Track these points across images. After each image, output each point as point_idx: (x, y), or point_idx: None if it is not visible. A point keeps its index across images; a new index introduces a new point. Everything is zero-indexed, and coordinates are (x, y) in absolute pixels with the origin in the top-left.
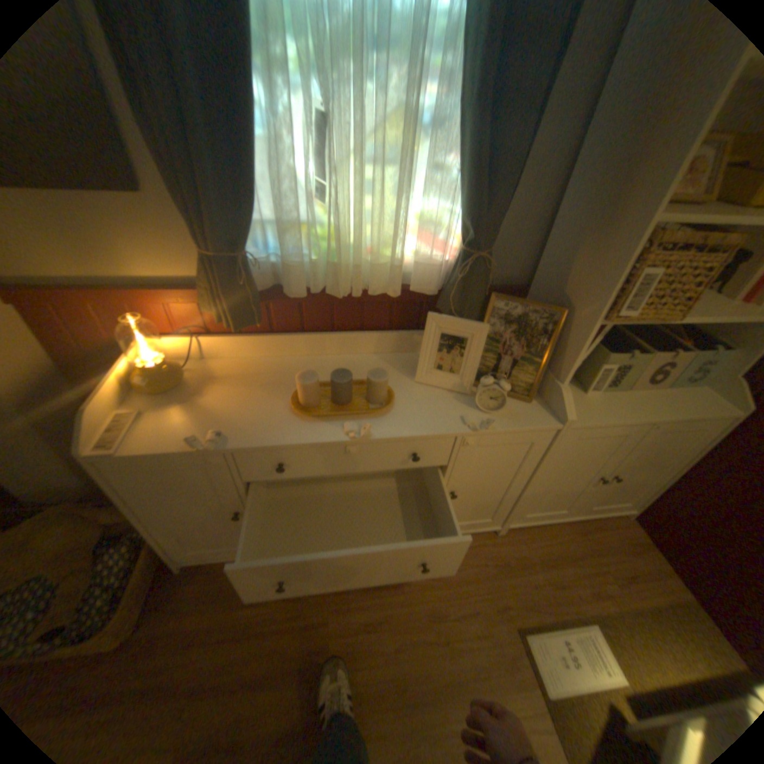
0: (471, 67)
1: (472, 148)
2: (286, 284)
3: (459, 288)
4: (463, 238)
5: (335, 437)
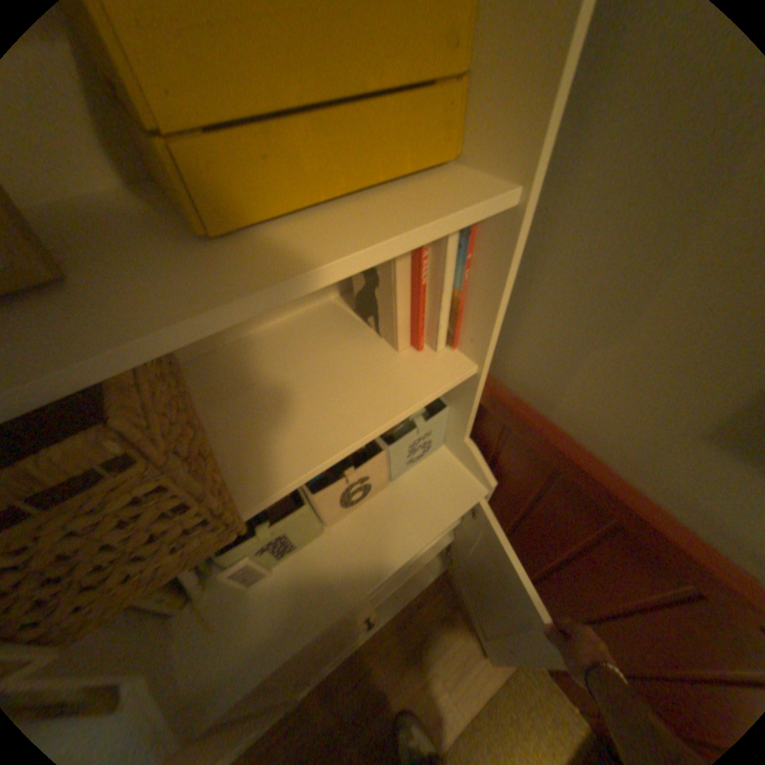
0: None
1: None
2: None
3: None
4: None
5: None
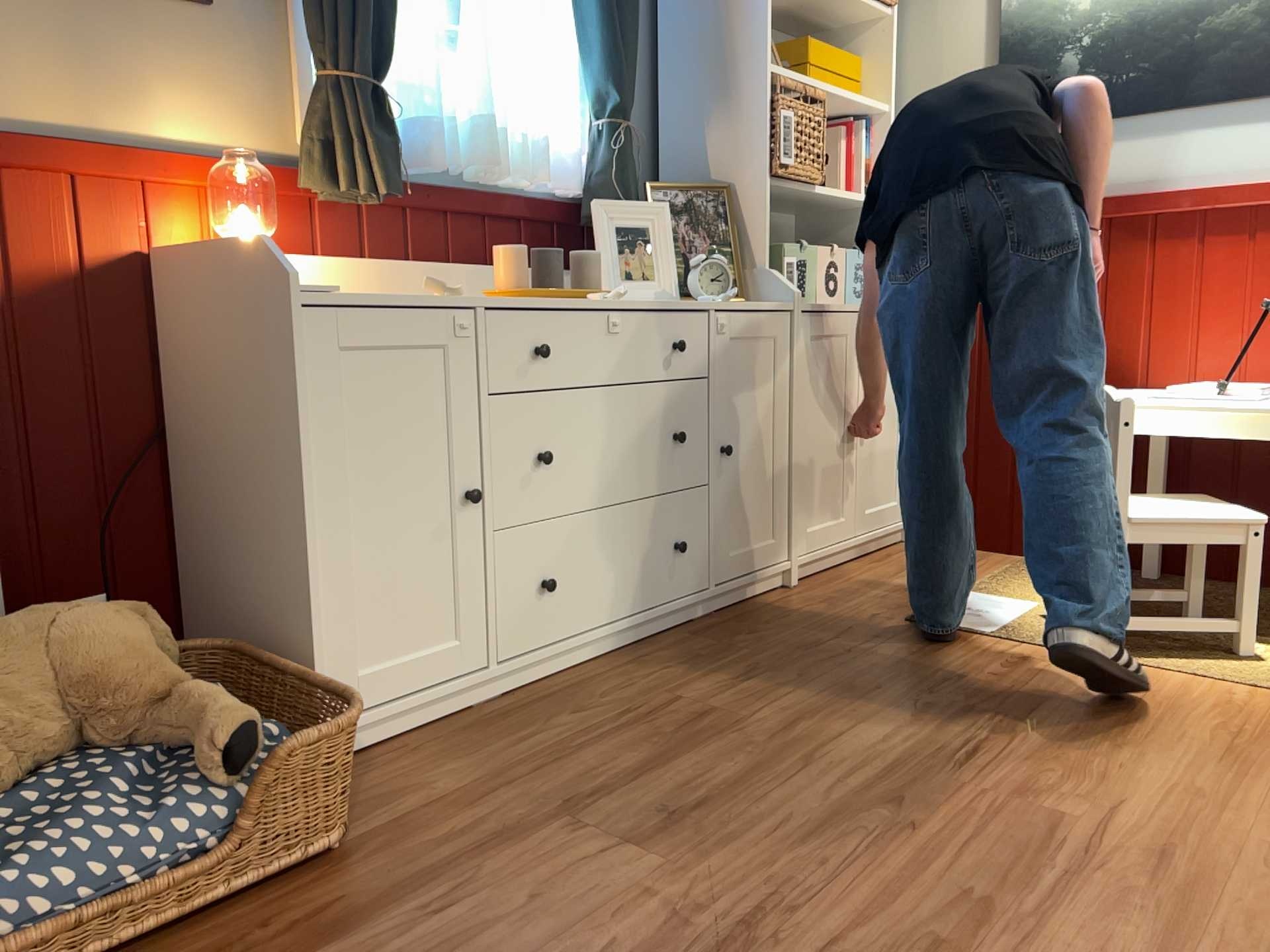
0: None
1: (600, 6)
2: (402, 164)
3: (616, 166)
4: (596, 116)
5: (589, 303)
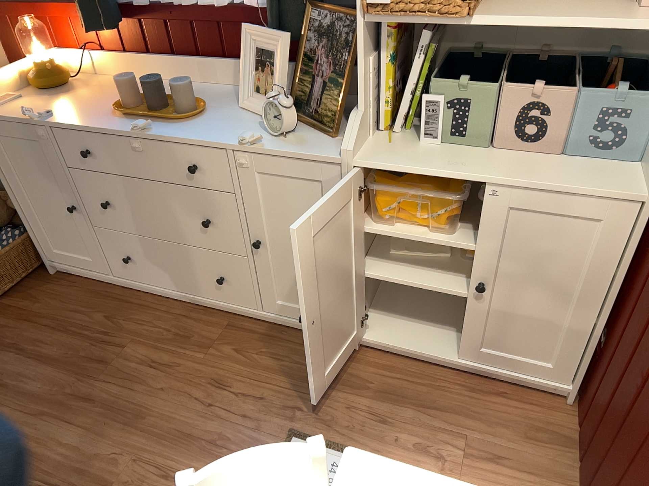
0: None
1: None
2: None
3: None
4: None
5: (123, 130)
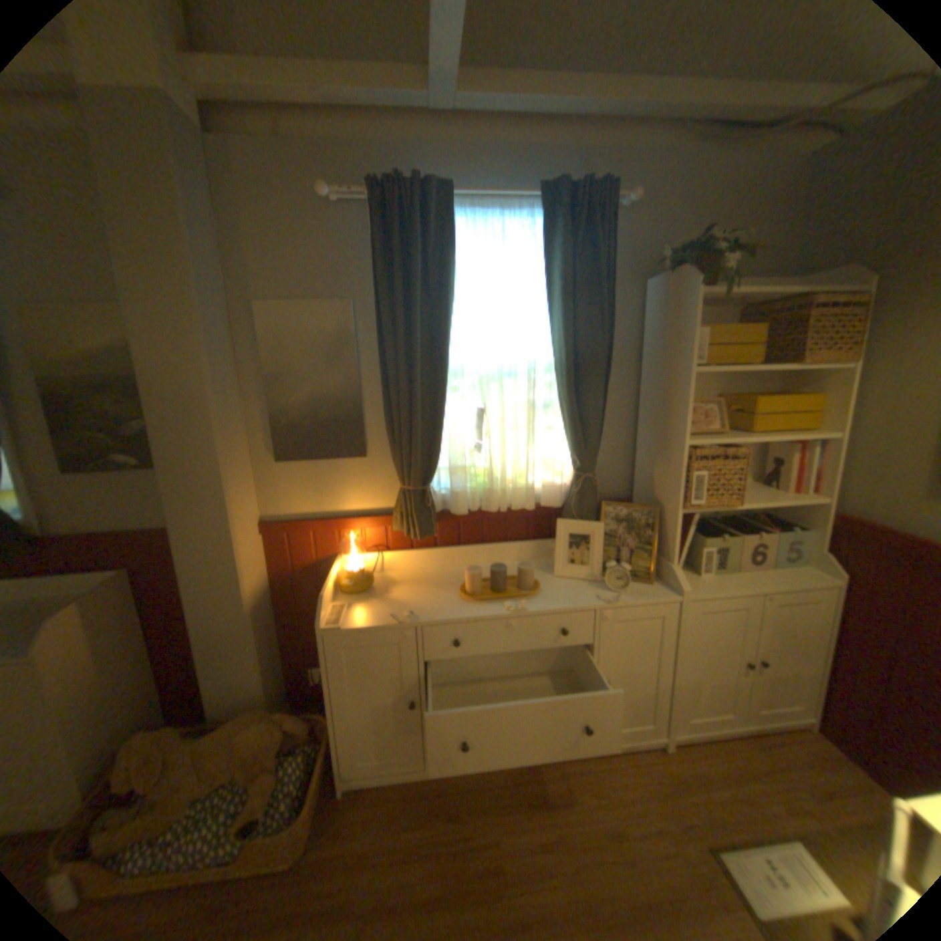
0: (560, 382)
1: (568, 417)
2: (450, 508)
3: (576, 499)
4: (572, 467)
5: (498, 614)
